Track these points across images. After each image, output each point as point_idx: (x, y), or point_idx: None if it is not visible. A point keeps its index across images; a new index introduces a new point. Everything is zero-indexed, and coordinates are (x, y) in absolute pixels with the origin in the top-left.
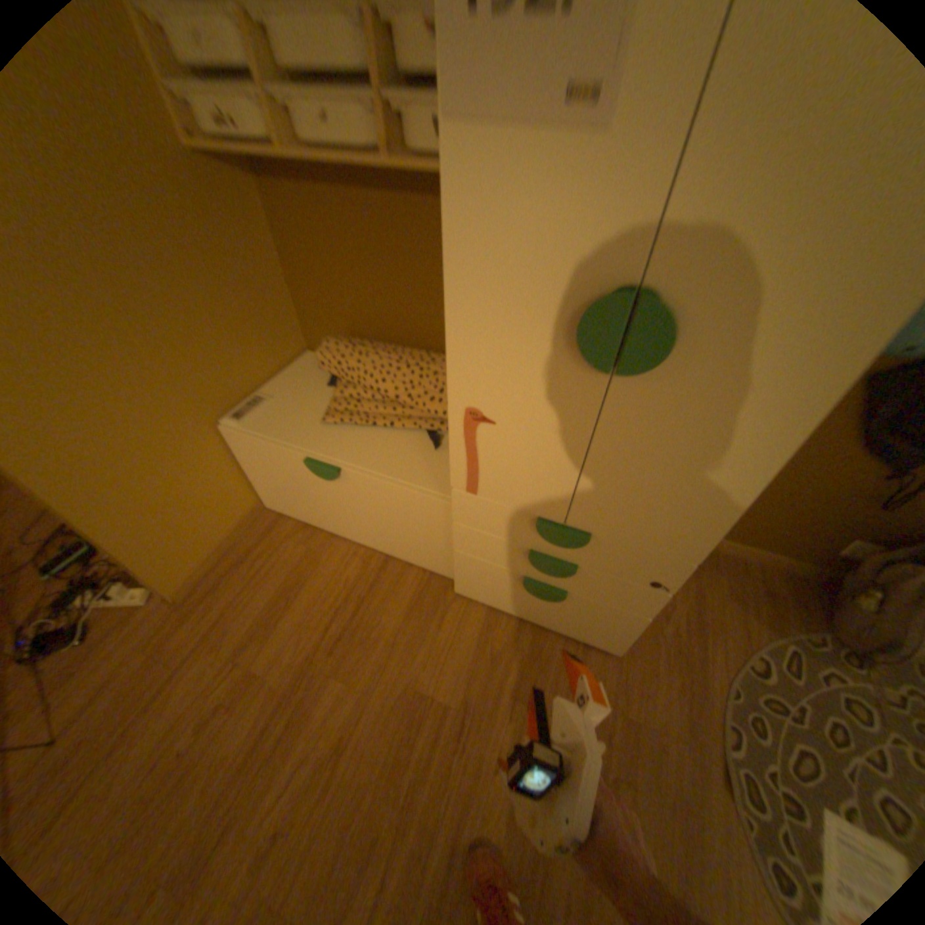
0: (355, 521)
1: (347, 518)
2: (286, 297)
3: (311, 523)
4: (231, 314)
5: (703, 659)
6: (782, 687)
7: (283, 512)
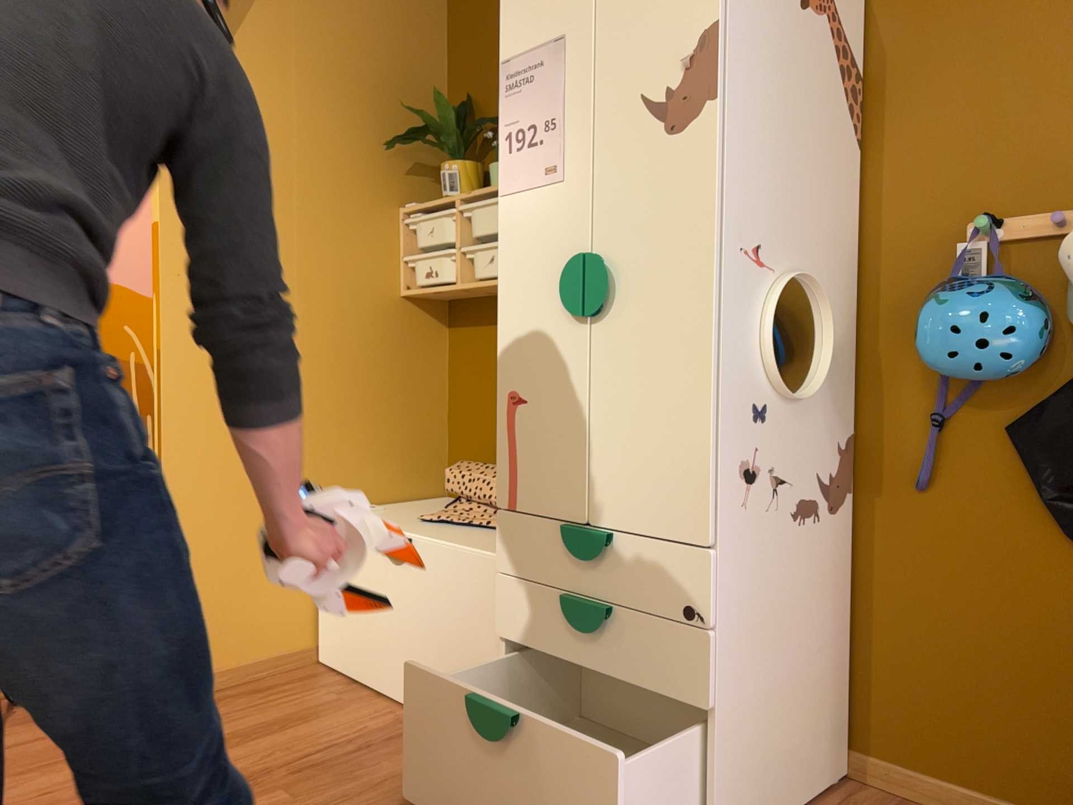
0: (406, 645)
1: (400, 642)
2: (441, 430)
3: (359, 675)
4: (380, 419)
5: None
6: None
7: (334, 662)
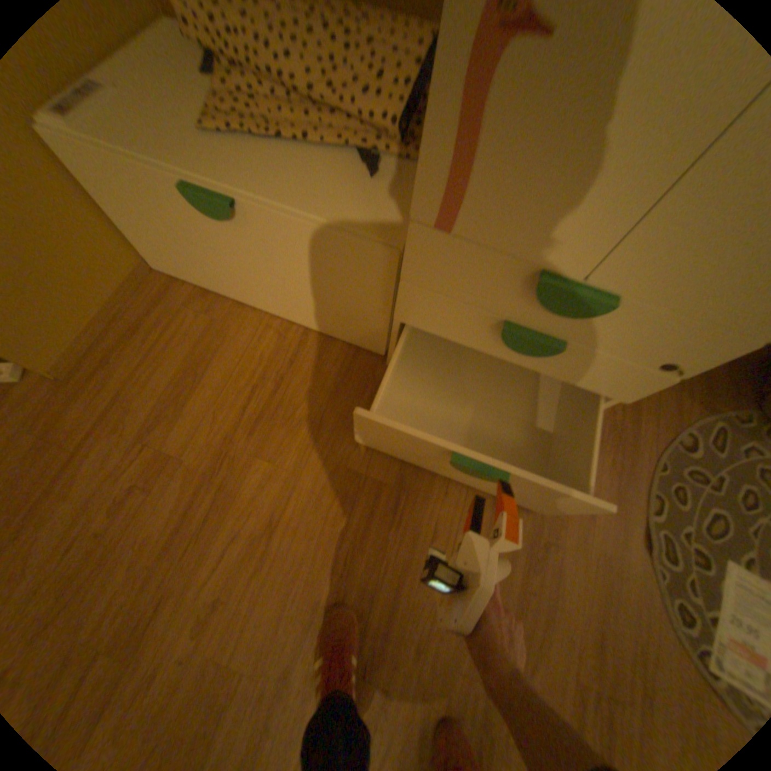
0: (263, 284)
1: (254, 281)
2: None
3: (211, 288)
4: None
5: (635, 434)
6: (706, 460)
7: (174, 275)
